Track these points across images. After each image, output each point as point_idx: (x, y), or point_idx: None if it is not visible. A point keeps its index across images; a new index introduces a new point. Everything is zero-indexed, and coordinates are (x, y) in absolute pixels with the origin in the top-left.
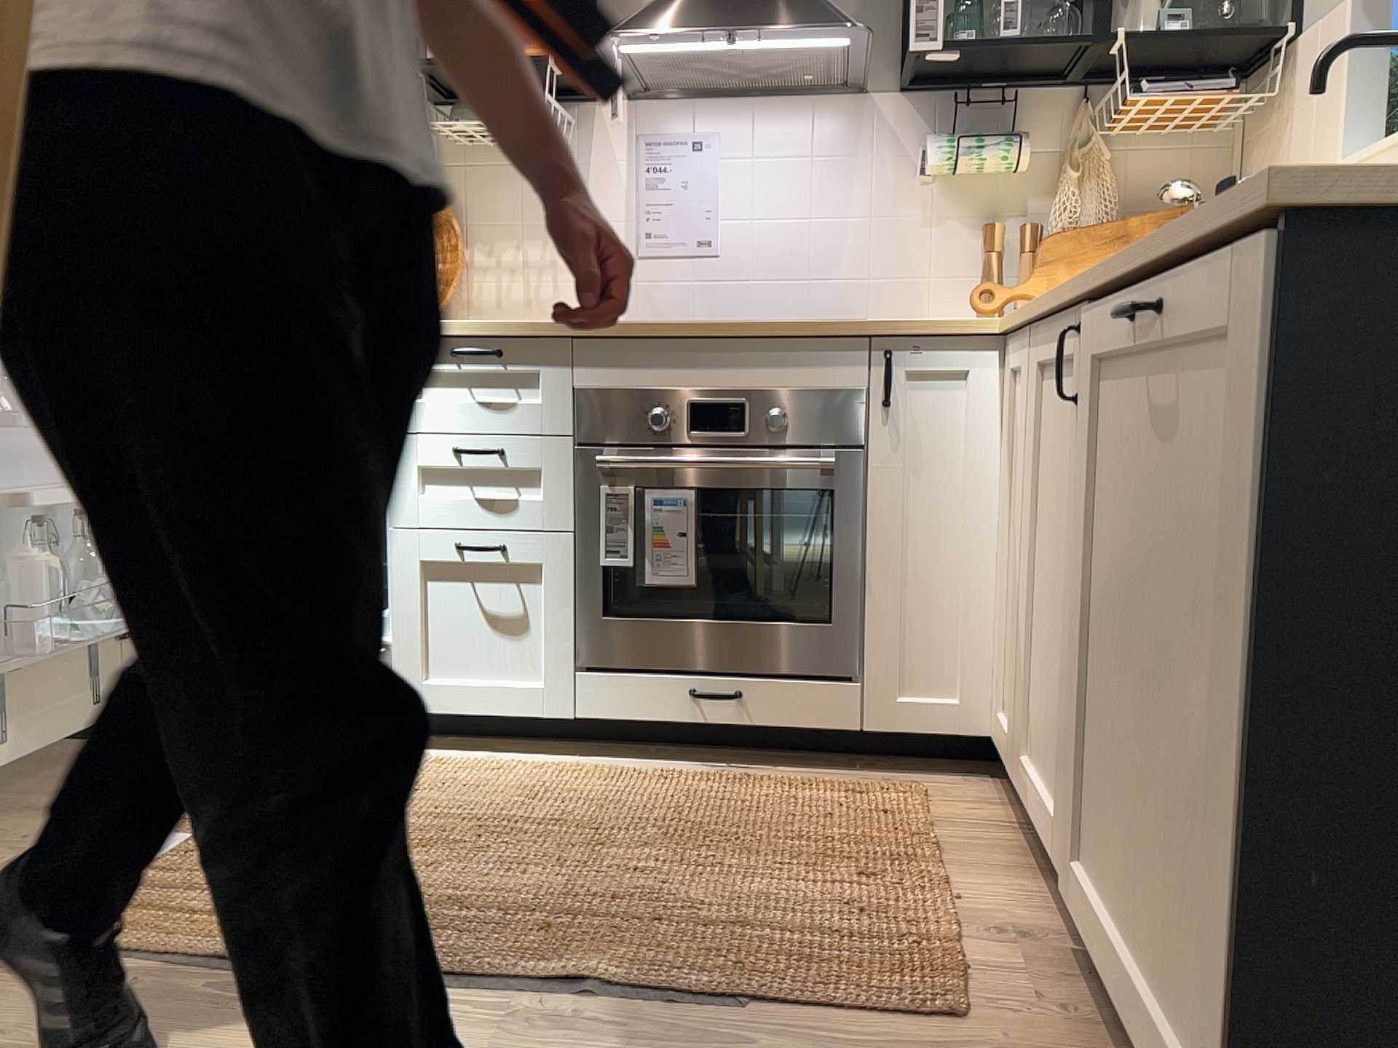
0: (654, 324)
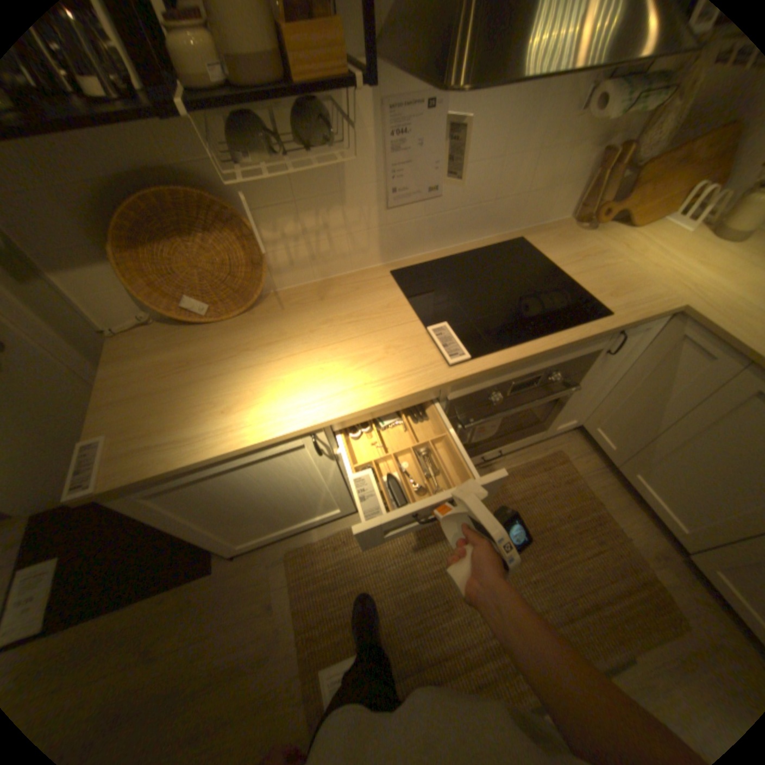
0: (507, 362)
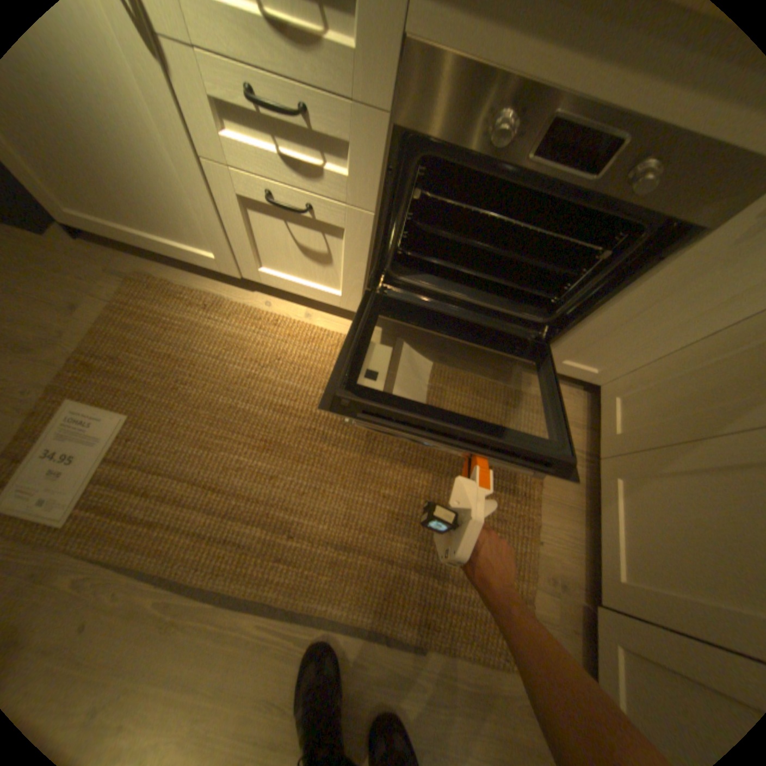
0: None
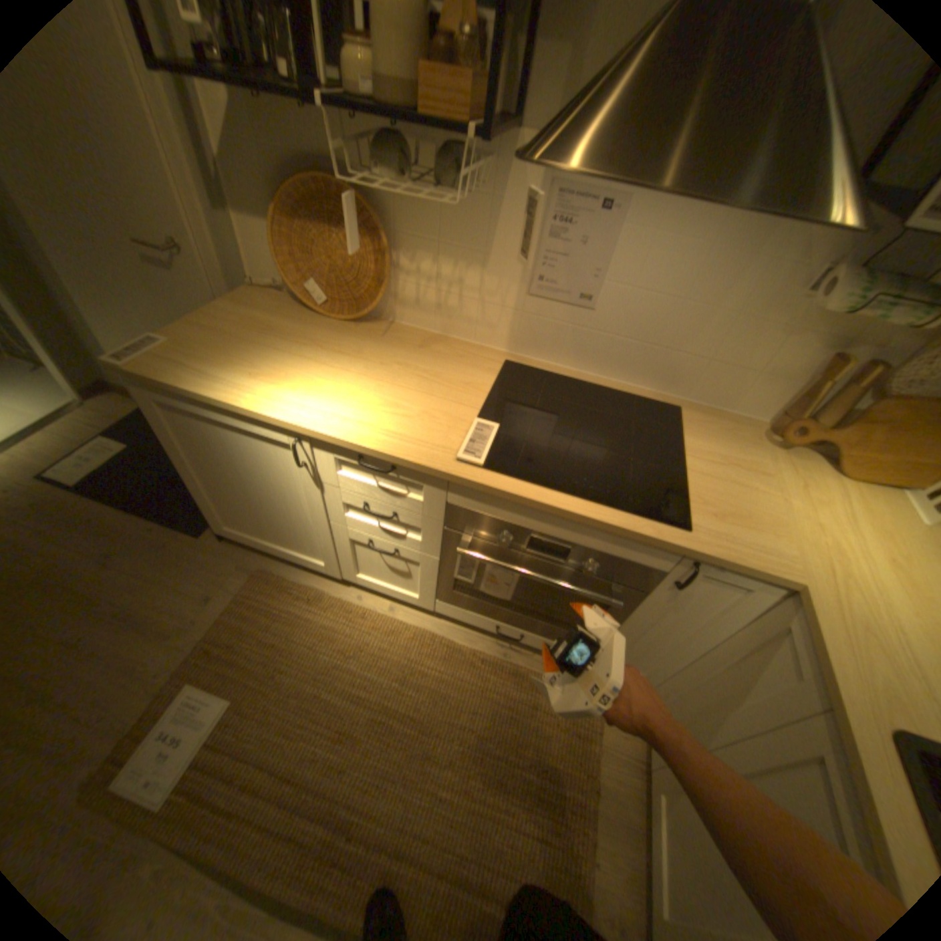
0: (514, 494)
